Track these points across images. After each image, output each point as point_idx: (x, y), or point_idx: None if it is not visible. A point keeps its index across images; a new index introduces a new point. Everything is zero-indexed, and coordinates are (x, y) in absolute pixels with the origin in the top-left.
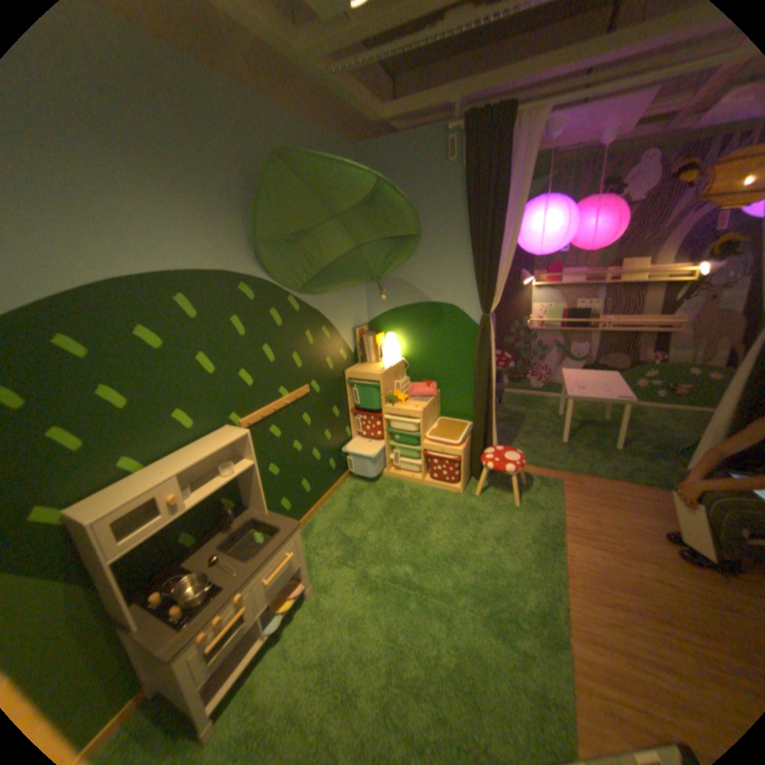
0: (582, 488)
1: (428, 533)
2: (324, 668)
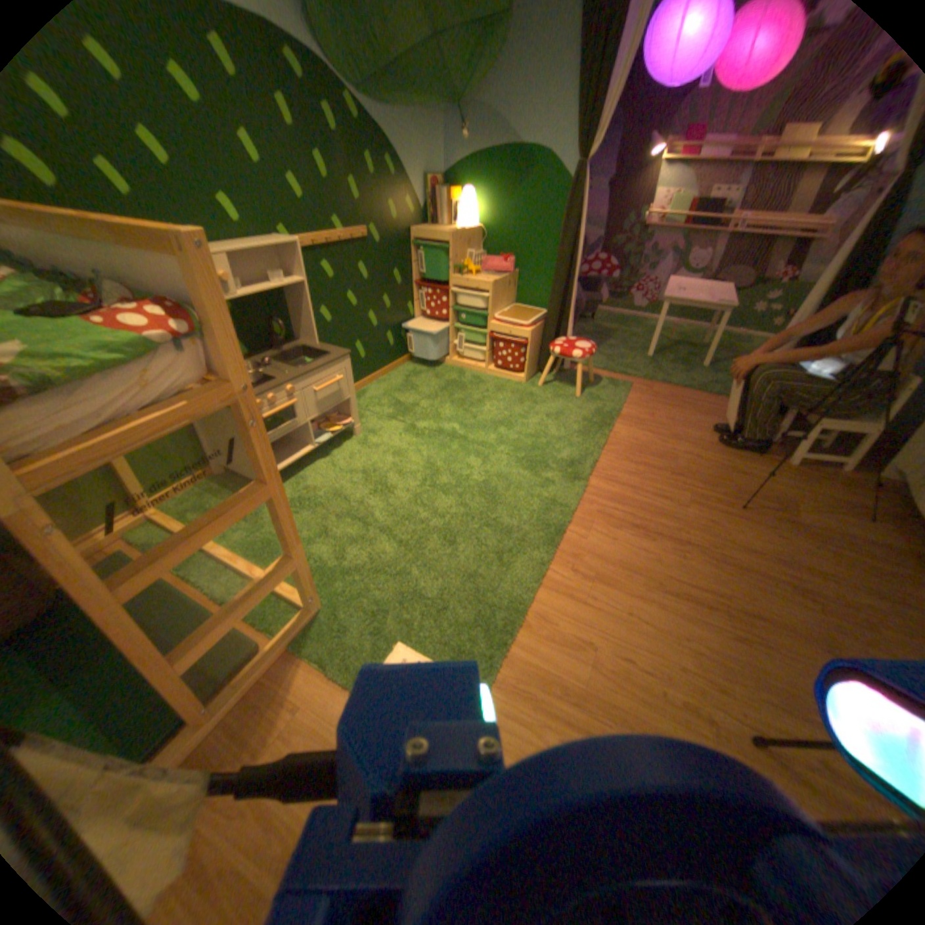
0: (646, 391)
1: (478, 405)
2: (365, 472)
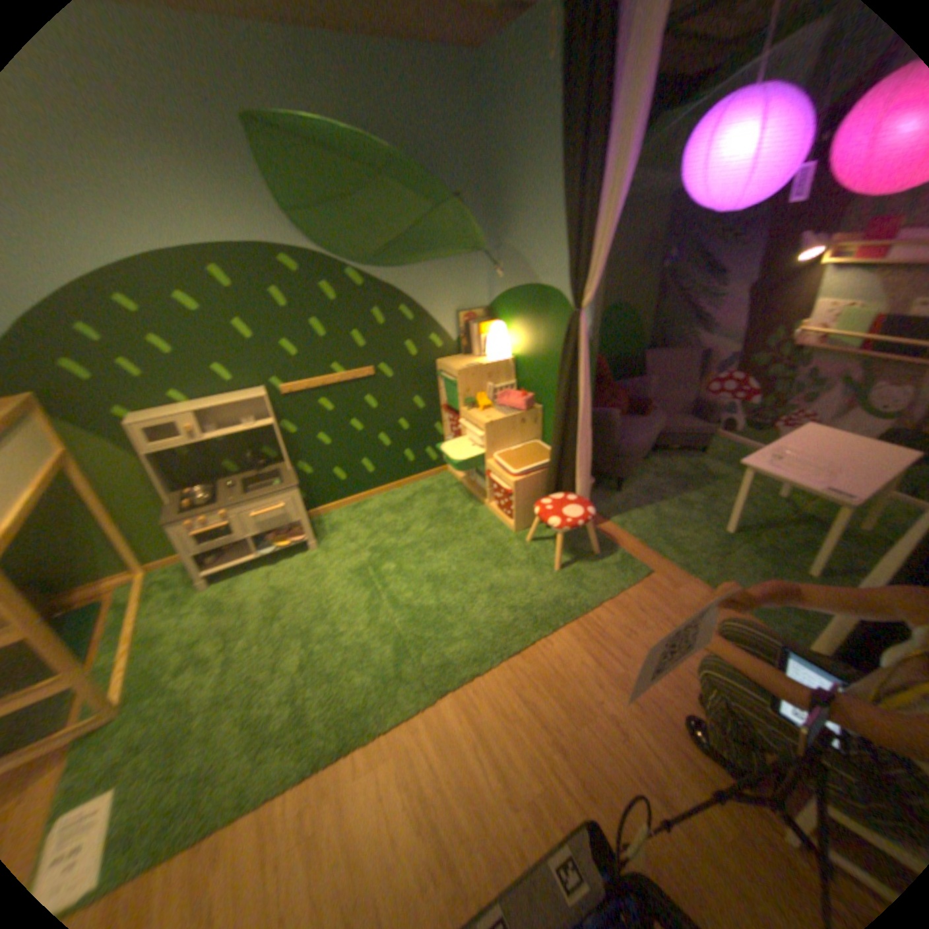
0: (670, 593)
1: (441, 552)
2: (278, 597)
